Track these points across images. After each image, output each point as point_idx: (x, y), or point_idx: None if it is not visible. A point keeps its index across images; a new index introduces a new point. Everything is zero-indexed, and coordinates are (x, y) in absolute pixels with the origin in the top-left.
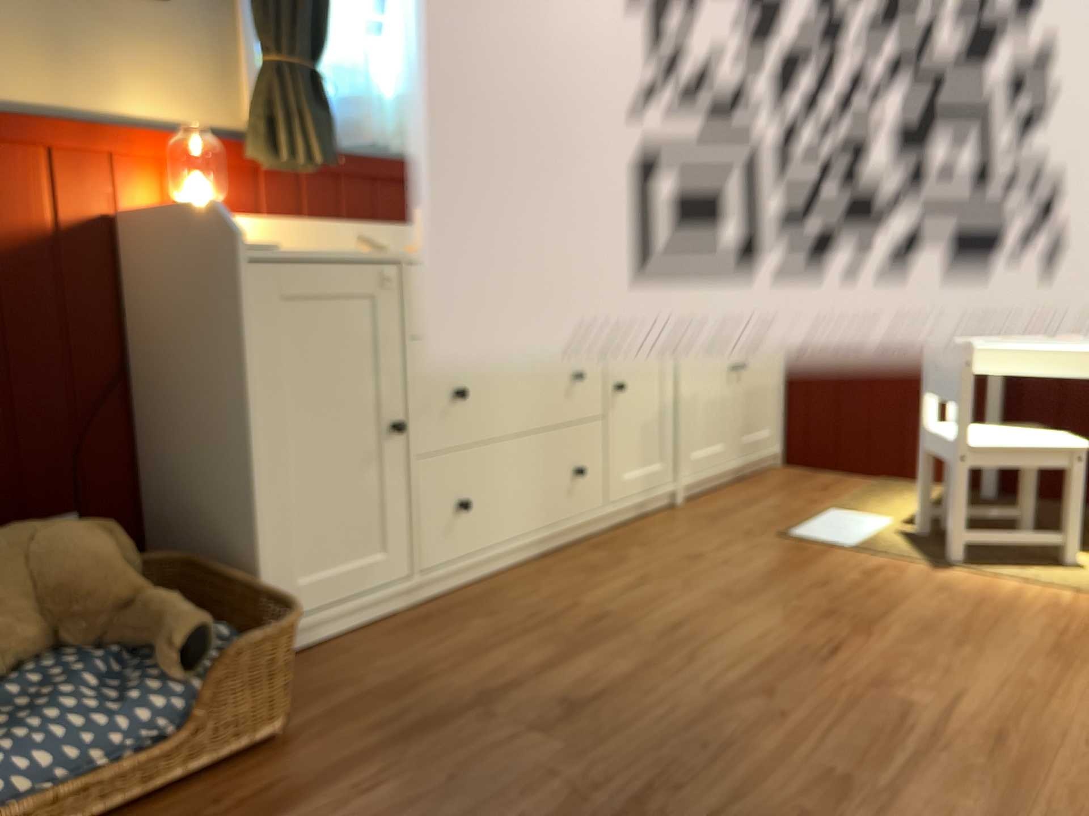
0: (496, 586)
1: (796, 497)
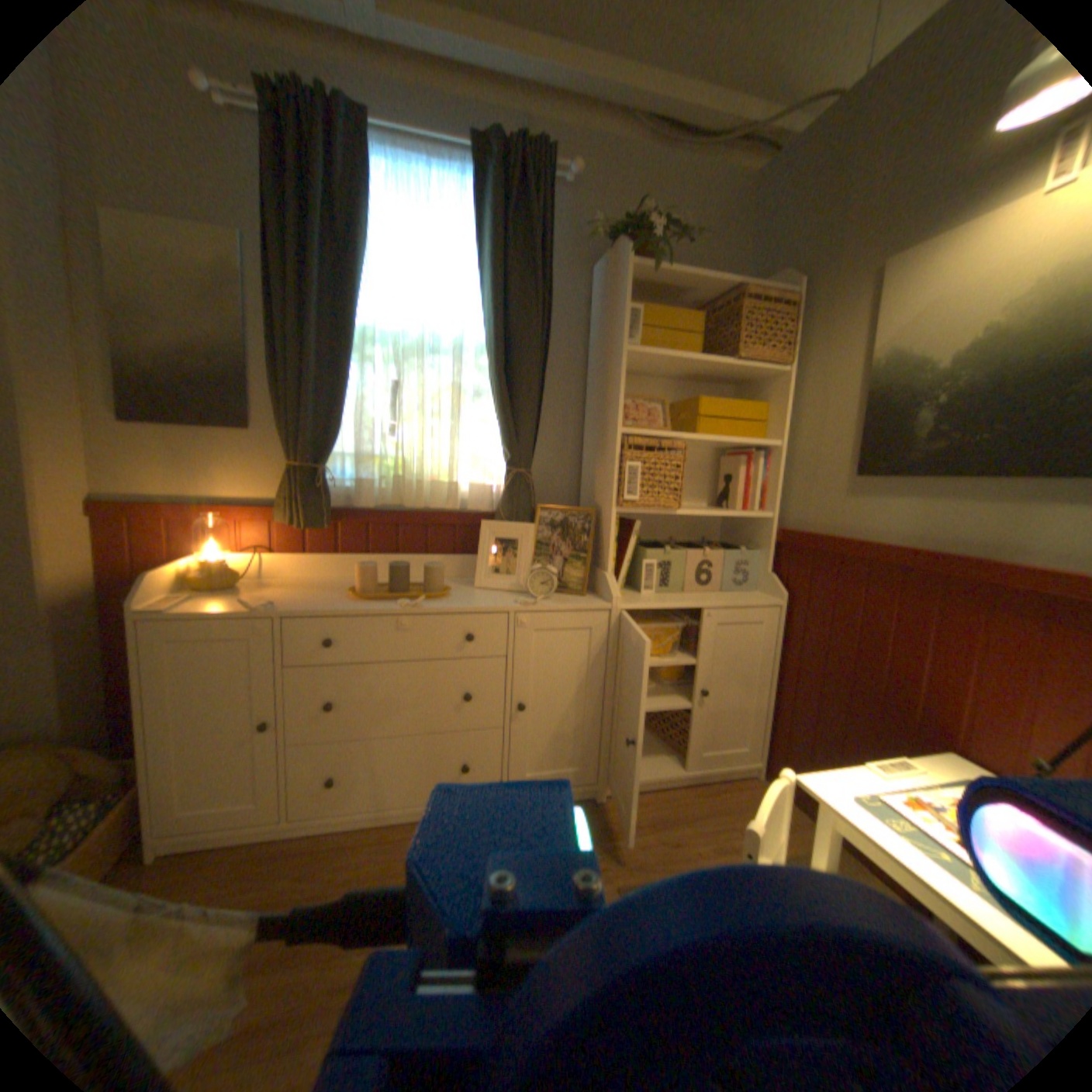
0: (354, 845)
1: (715, 838)
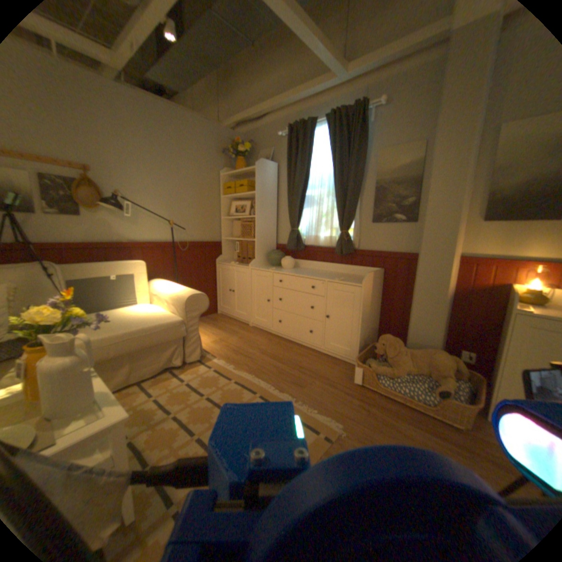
0: None
1: None
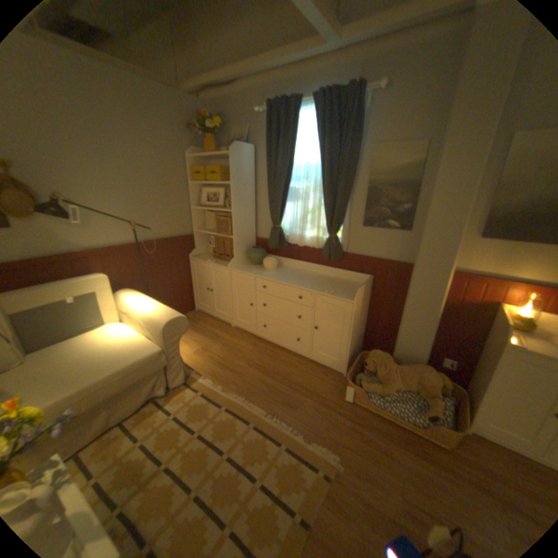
0: None
1: None
